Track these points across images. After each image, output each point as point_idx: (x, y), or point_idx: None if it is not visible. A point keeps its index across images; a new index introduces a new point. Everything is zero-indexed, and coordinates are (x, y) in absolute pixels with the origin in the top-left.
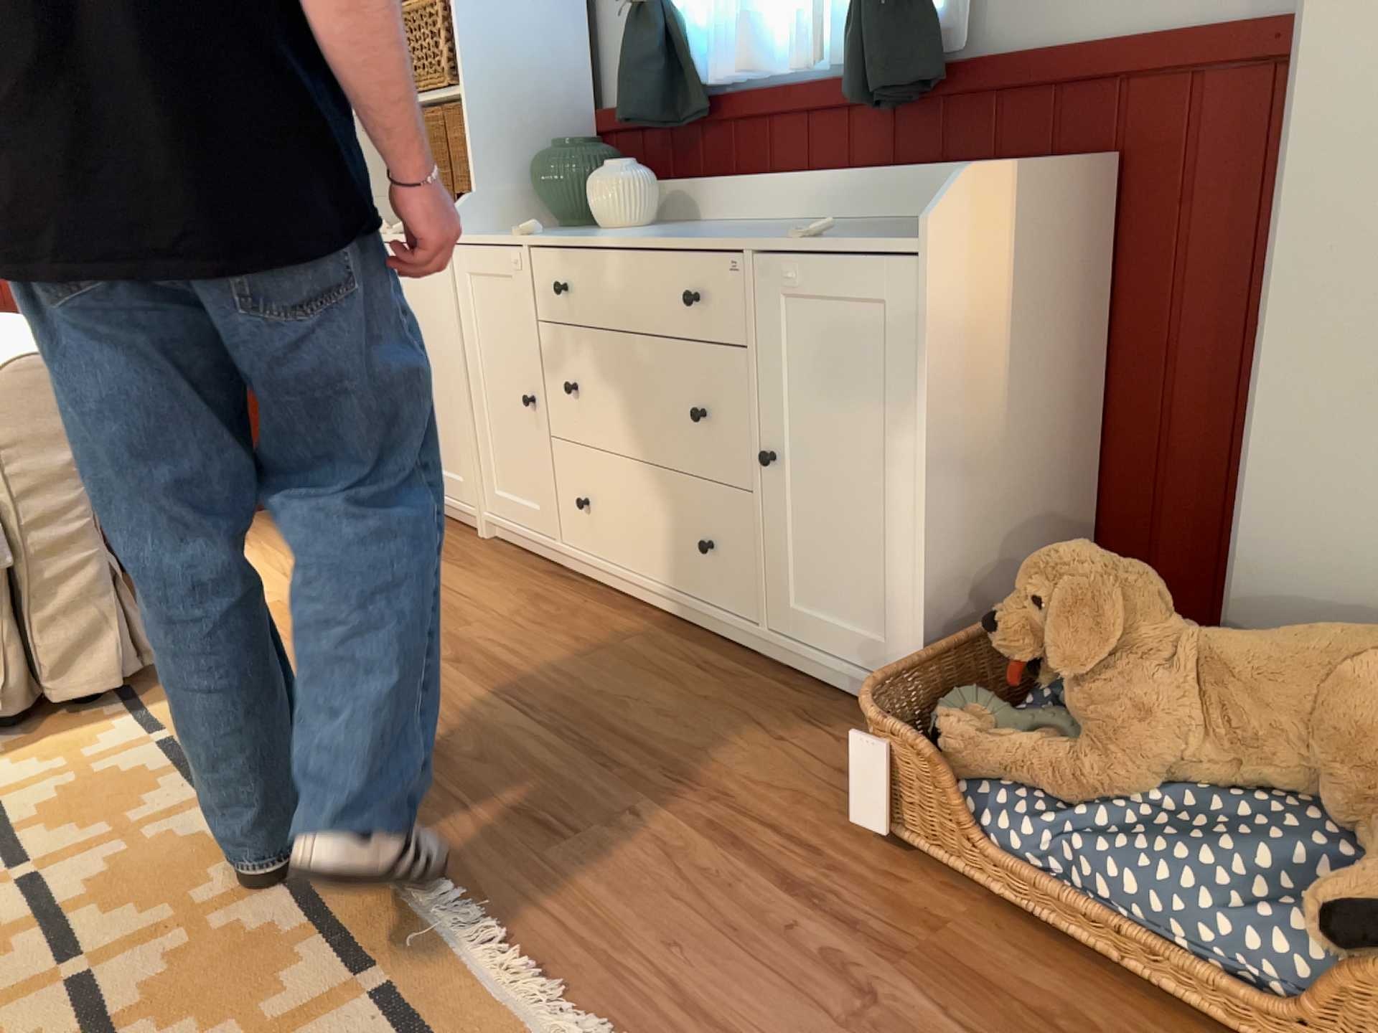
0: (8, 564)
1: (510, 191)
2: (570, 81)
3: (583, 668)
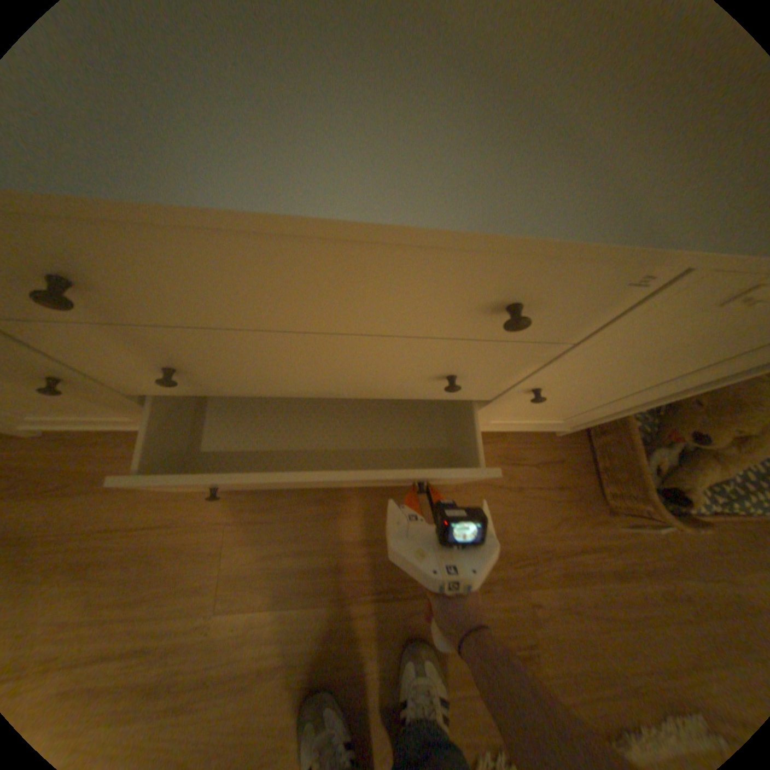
0: None
1: None
2: None
3: (366, 524)
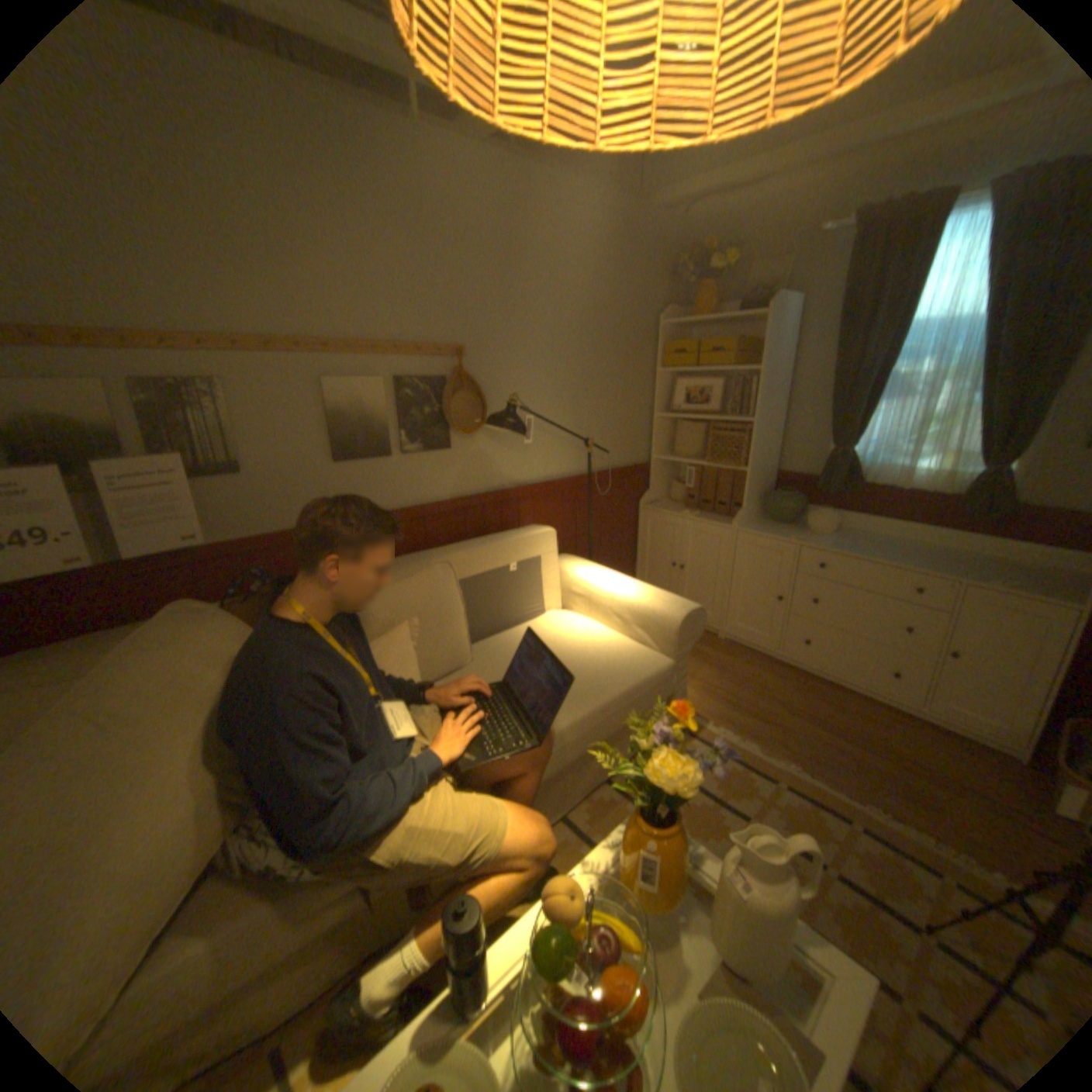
0: (676, 690)
1: (753, 506)
2: (774, 461)
3: (849, 721)
